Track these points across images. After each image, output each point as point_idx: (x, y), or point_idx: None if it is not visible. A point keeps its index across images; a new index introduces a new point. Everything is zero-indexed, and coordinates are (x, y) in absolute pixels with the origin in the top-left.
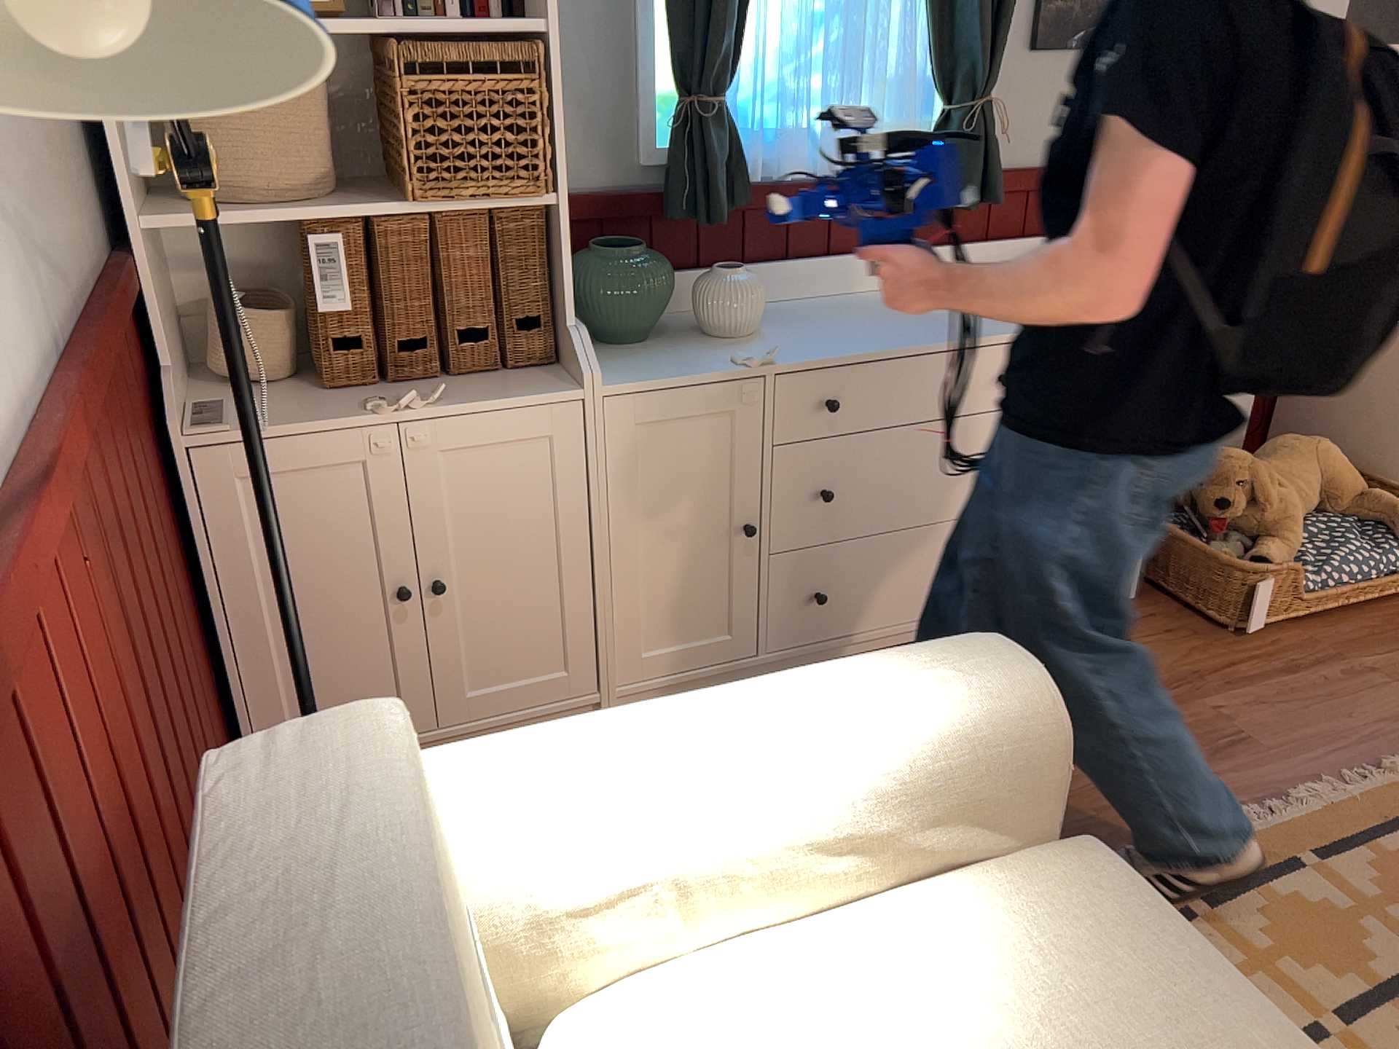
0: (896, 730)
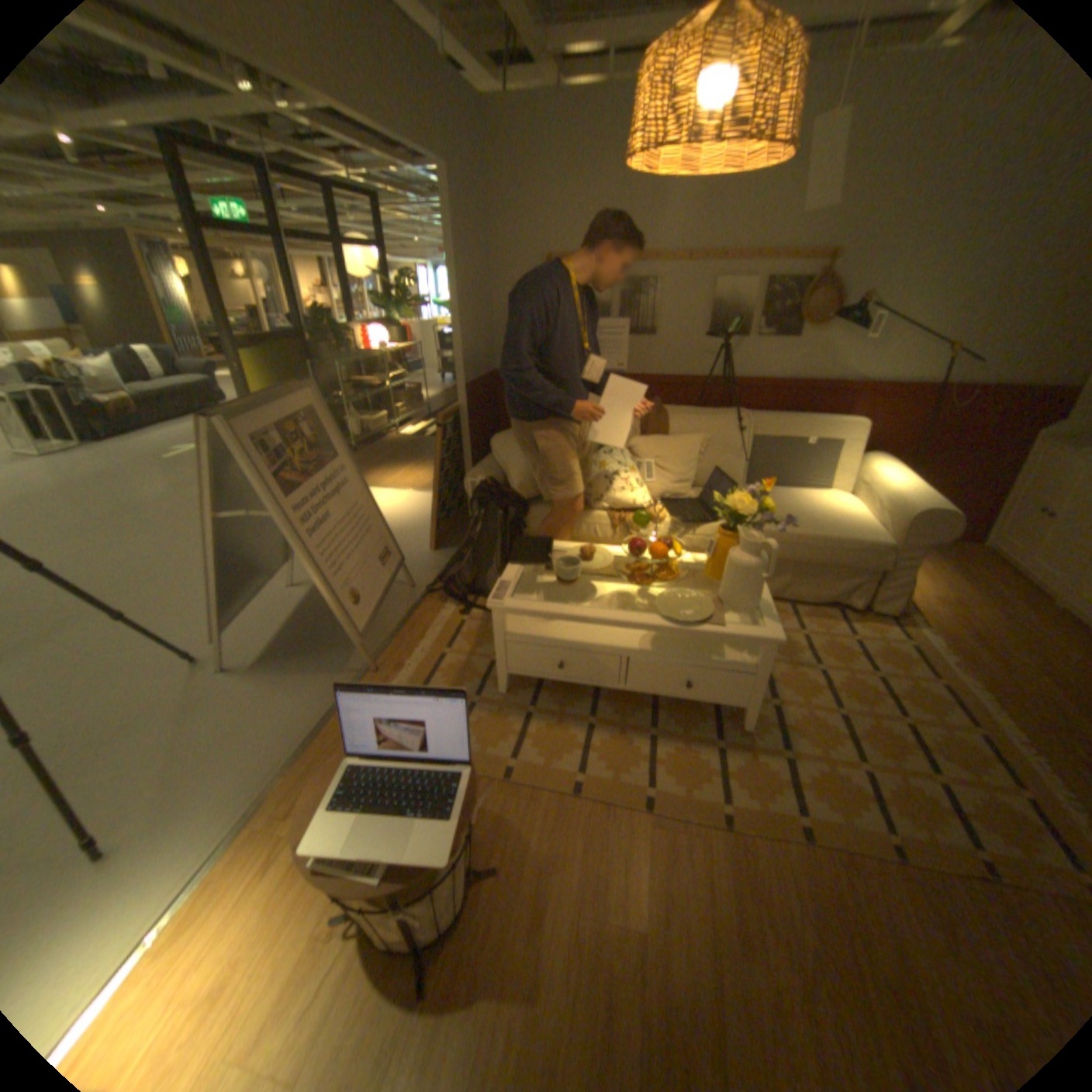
0: (908, 493)
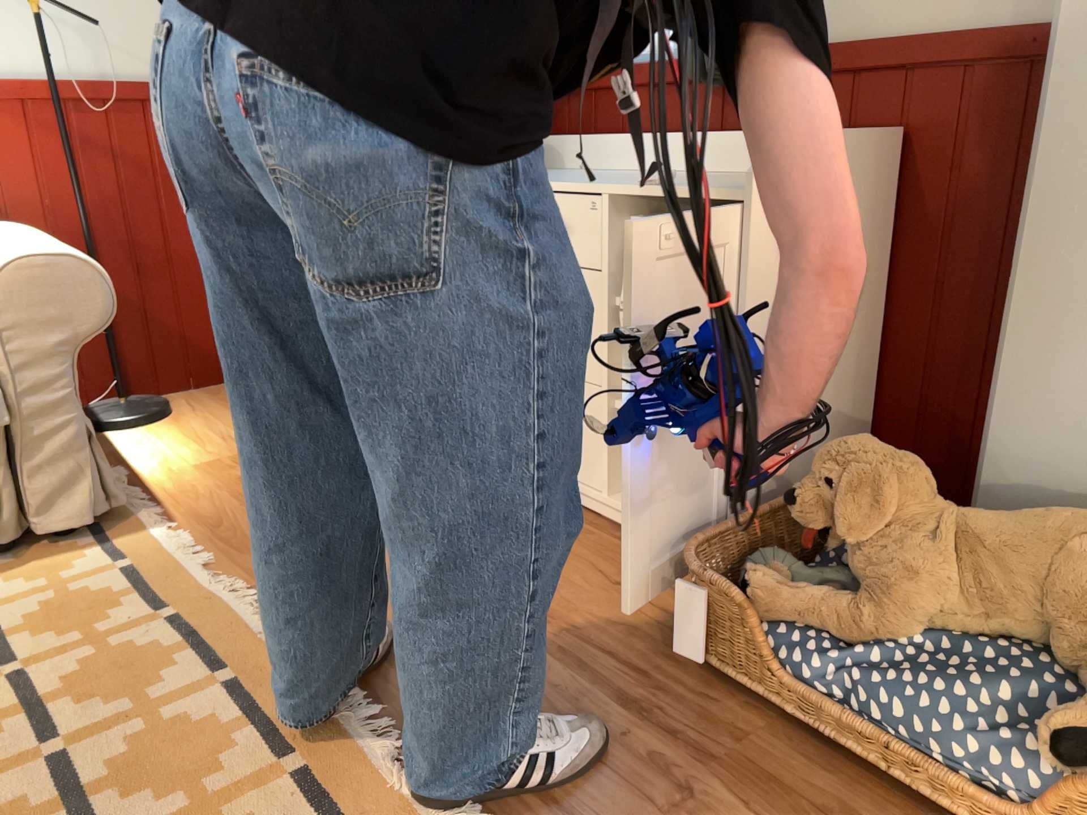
0: None
